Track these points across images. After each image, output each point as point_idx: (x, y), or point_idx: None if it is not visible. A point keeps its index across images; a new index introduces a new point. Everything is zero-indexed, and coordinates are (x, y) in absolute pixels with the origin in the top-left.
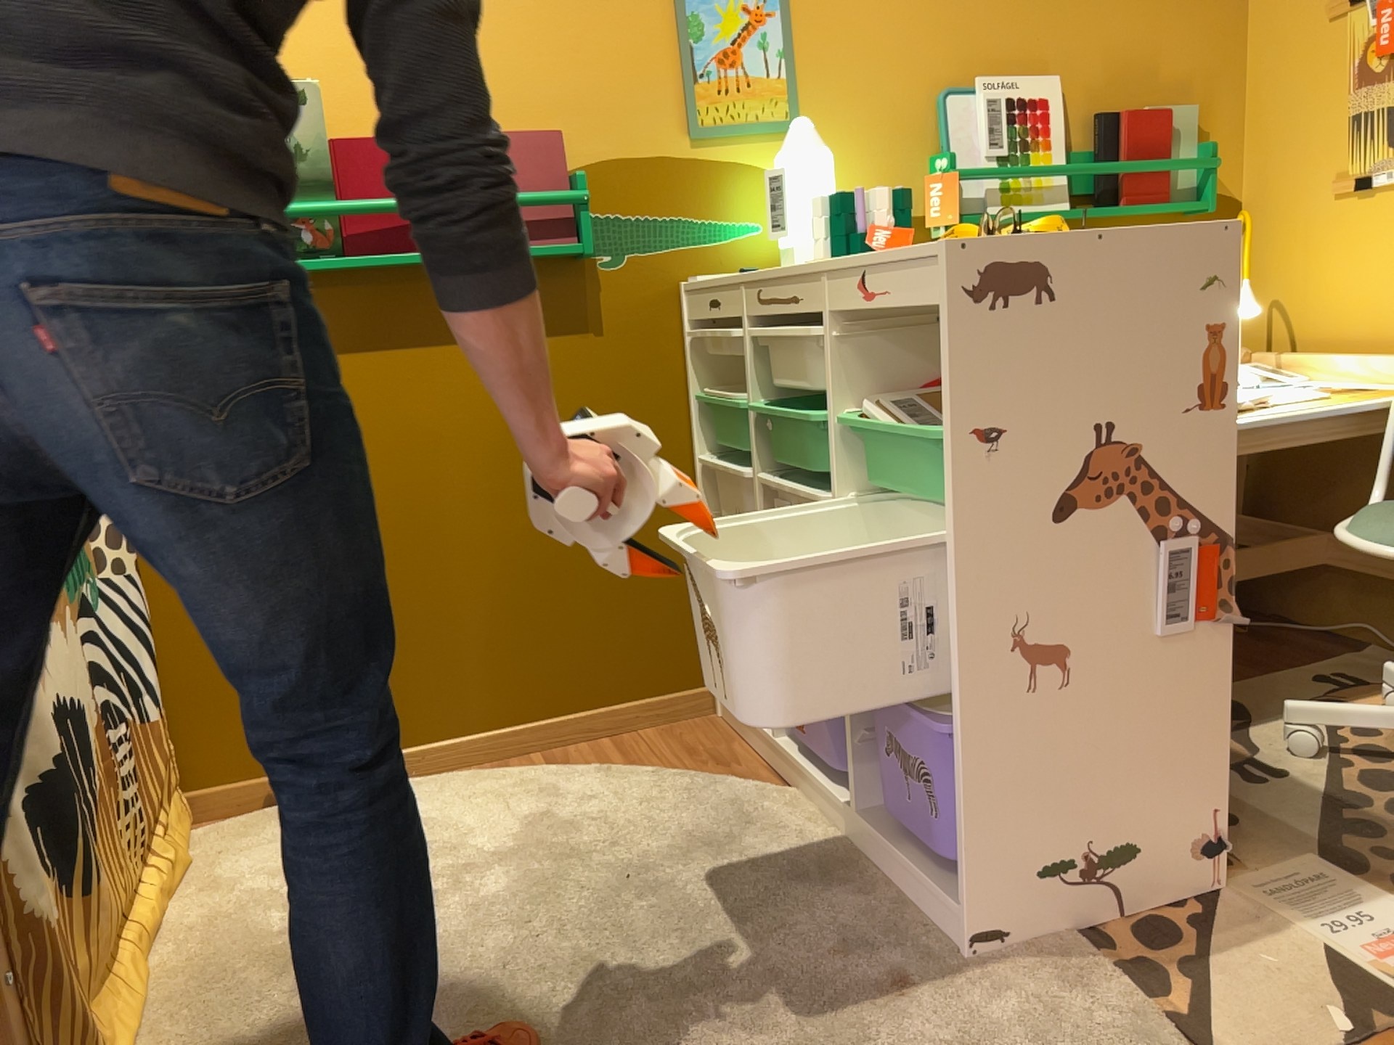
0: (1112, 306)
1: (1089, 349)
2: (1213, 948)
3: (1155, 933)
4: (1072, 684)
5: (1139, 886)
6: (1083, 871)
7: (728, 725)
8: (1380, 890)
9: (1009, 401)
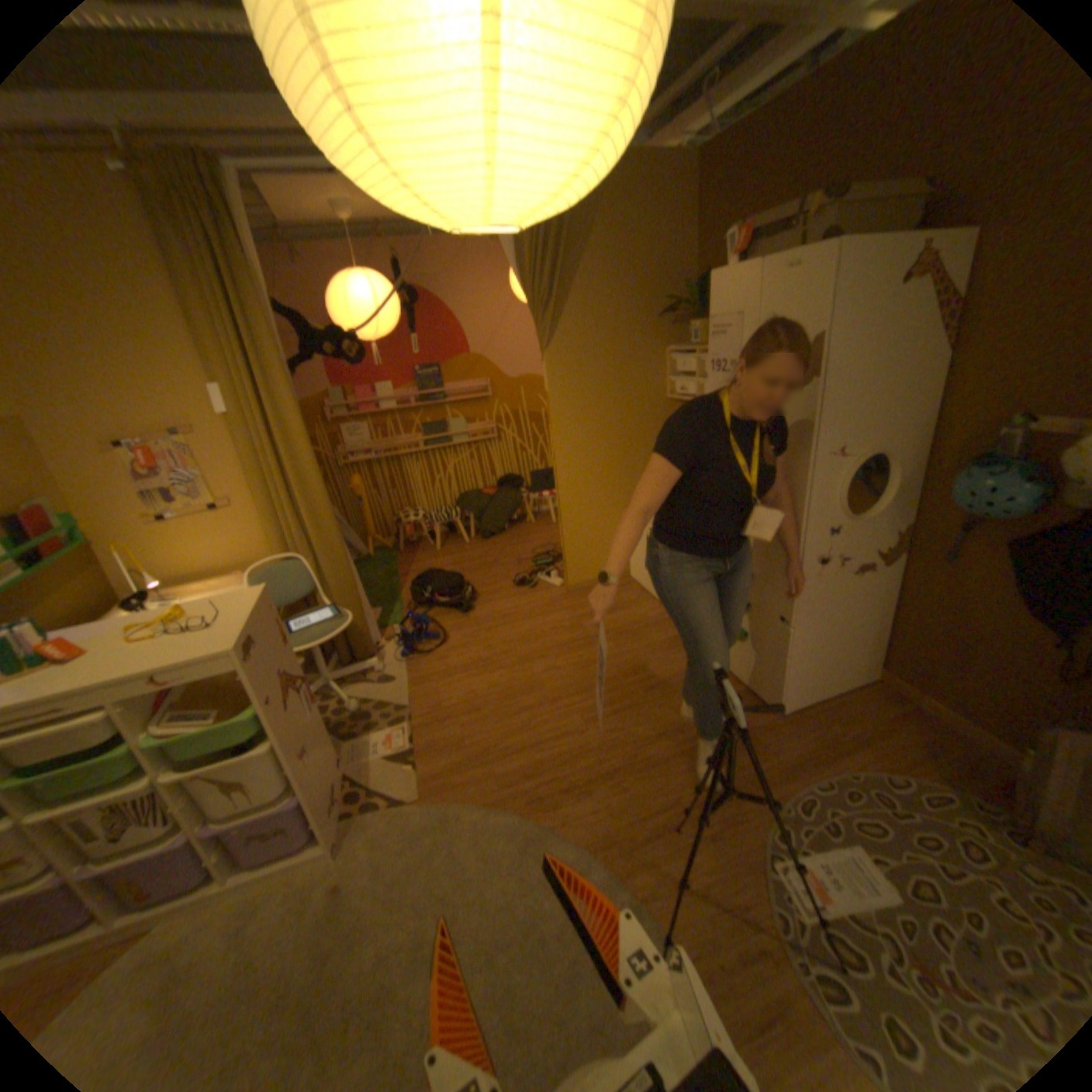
0: (263, 634)
1: (266, 652)
2: (362, 786)
3: (347, 799)
4: (307, 755)
5: (335, 793)
6: (329, 804)
7: None
8: (363, 736)
9: (264, 686)
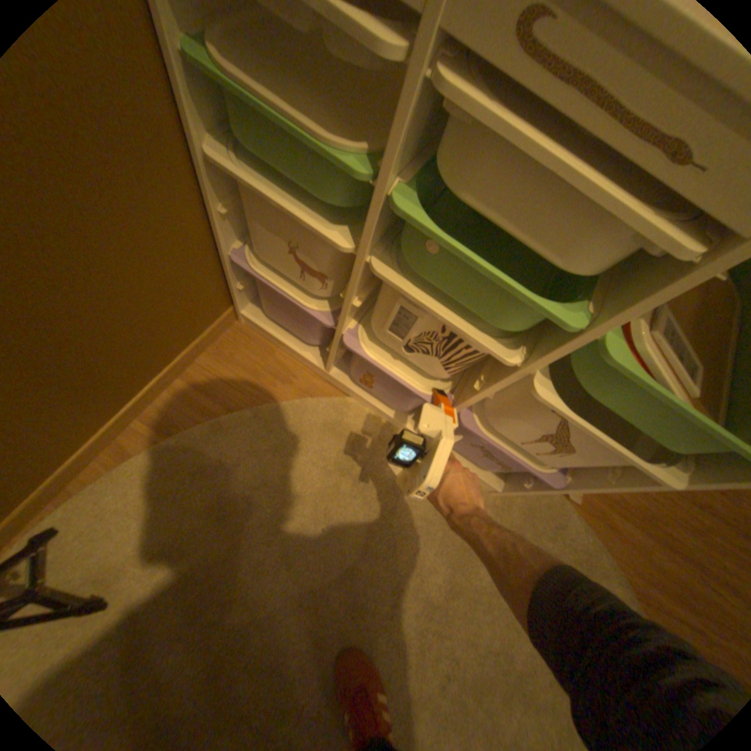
0: None
1: None
2: None
3: None
4: None
5: None
6: None
7: (257, 333)
8: None
9: None
